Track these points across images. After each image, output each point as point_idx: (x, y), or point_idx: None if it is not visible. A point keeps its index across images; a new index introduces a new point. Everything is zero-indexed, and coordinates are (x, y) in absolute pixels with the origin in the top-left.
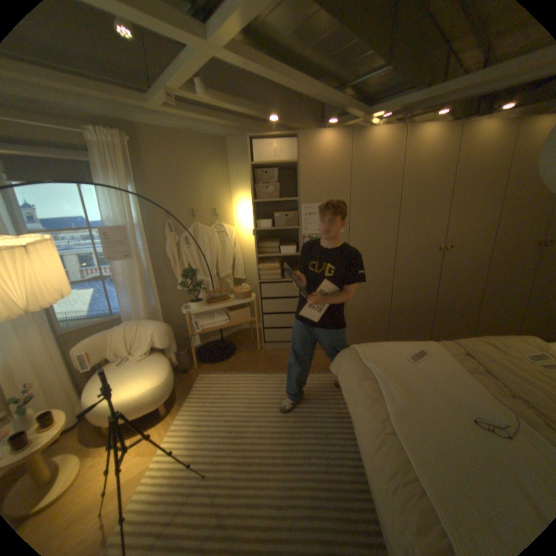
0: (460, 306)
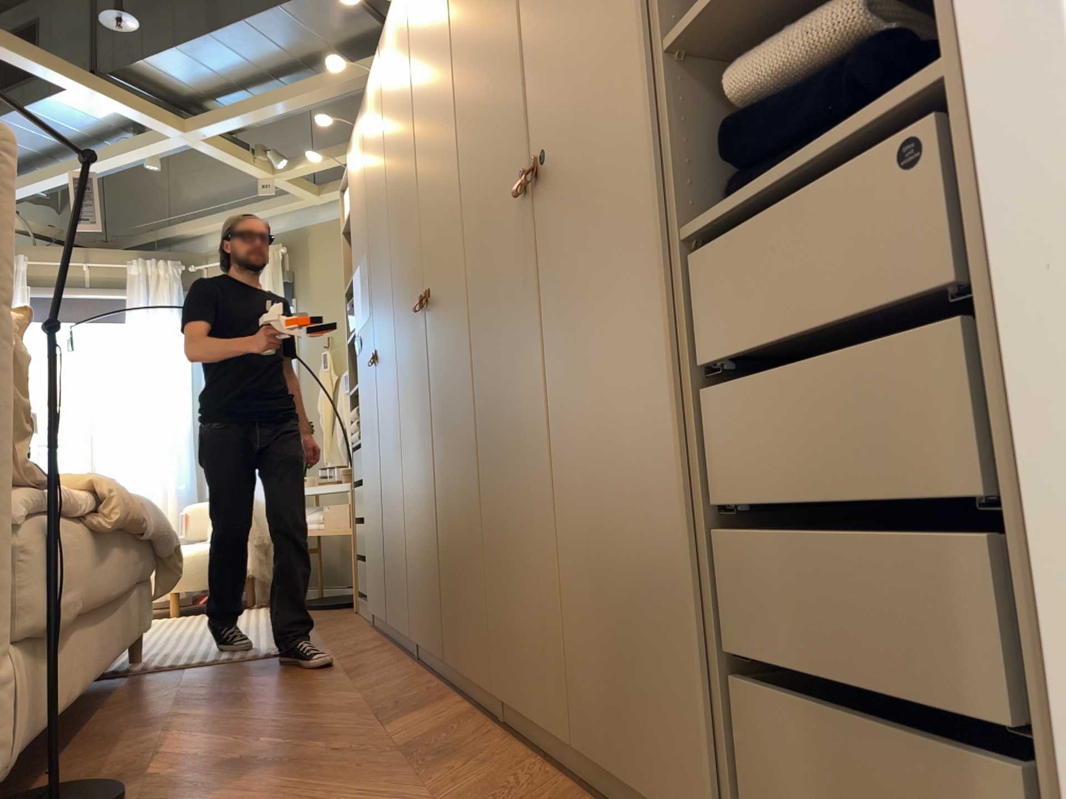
0: (460, 502)
